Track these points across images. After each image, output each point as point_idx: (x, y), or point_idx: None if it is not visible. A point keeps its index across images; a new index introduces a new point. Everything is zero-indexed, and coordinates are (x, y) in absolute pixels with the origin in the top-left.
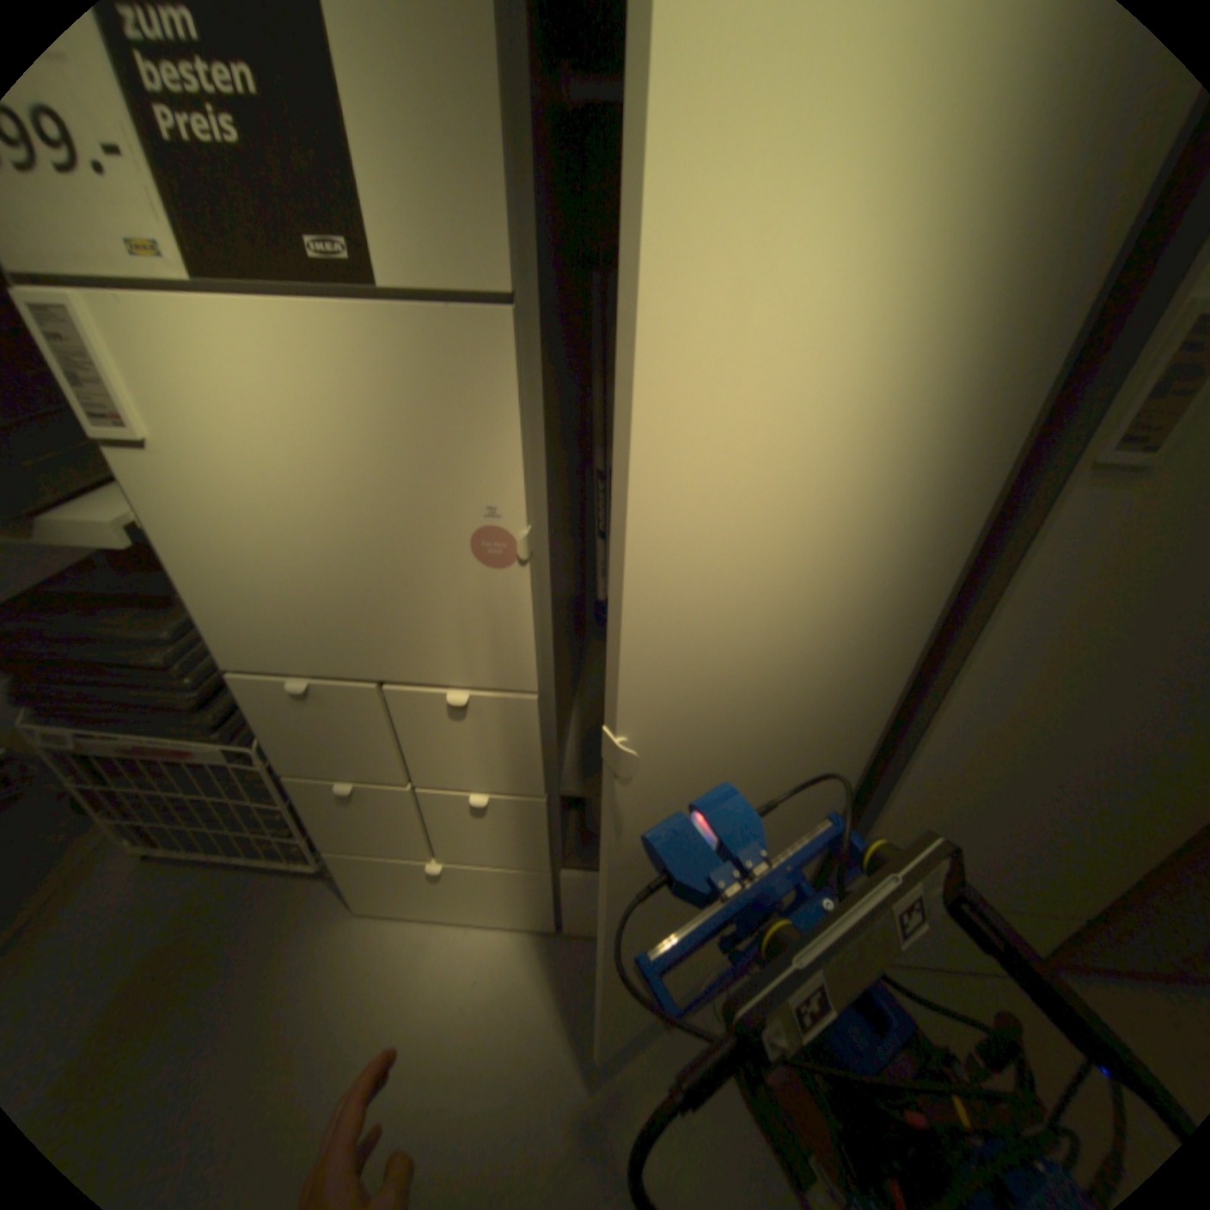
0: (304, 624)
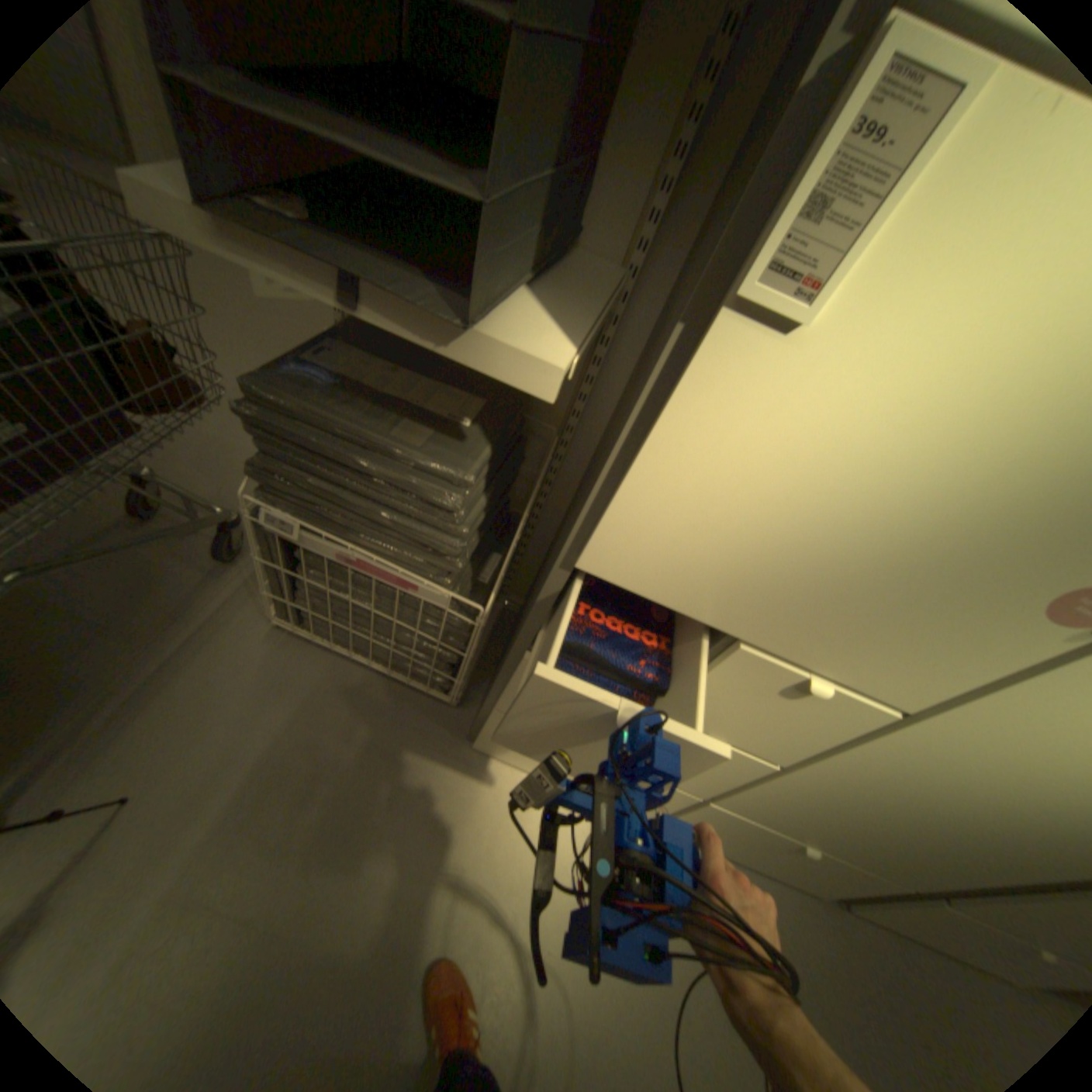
0: (728, 570)
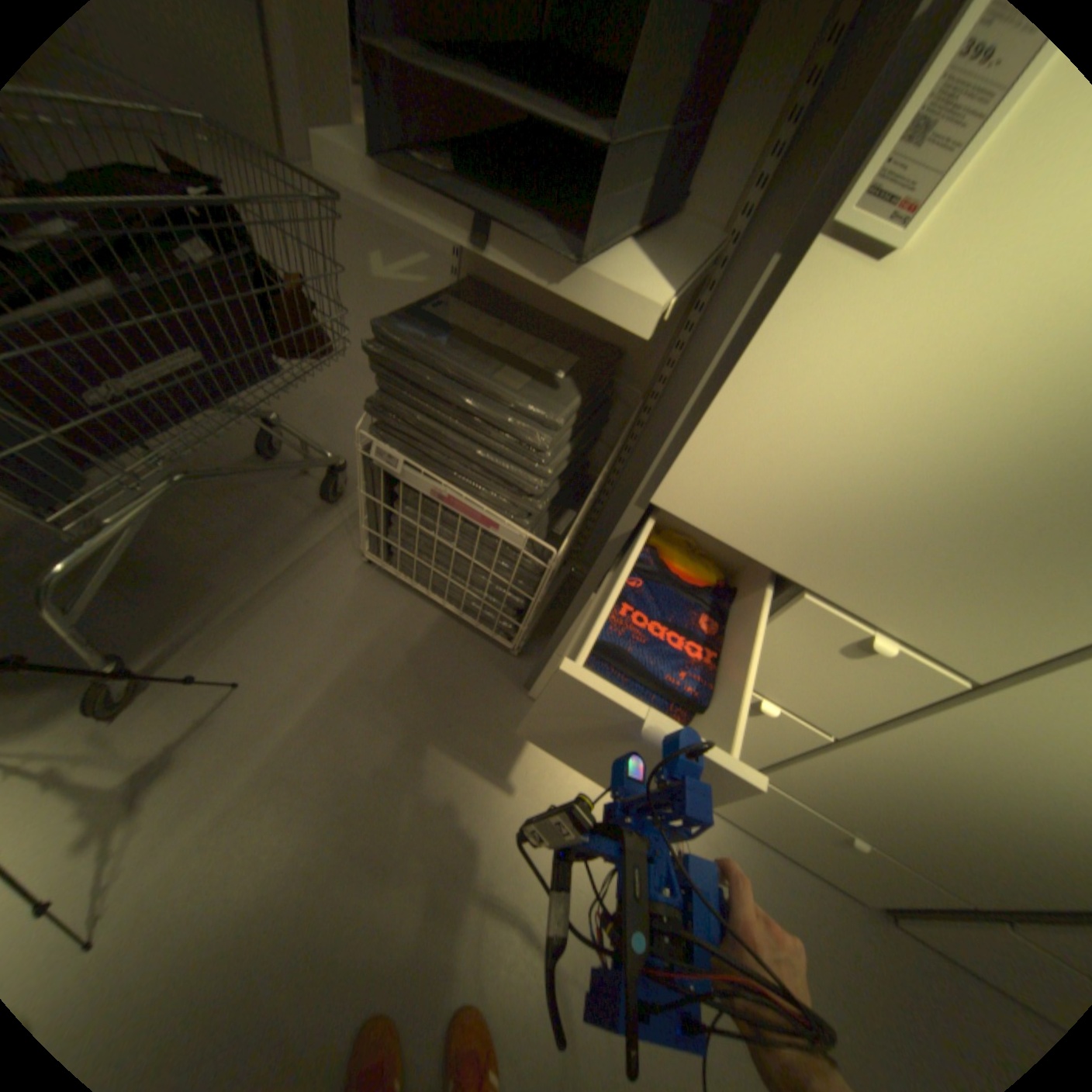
0: (800, 511)
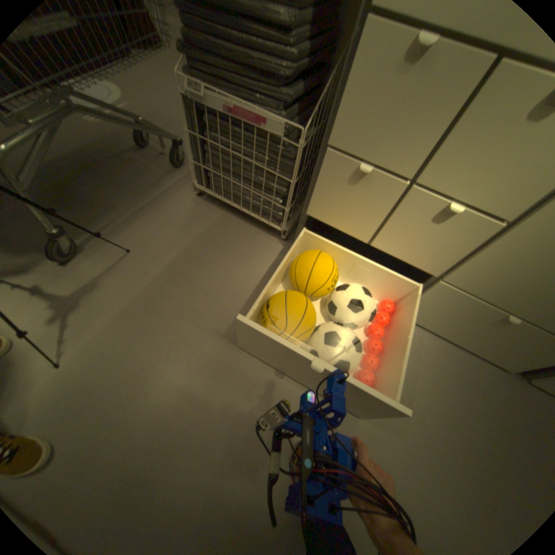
0: None
